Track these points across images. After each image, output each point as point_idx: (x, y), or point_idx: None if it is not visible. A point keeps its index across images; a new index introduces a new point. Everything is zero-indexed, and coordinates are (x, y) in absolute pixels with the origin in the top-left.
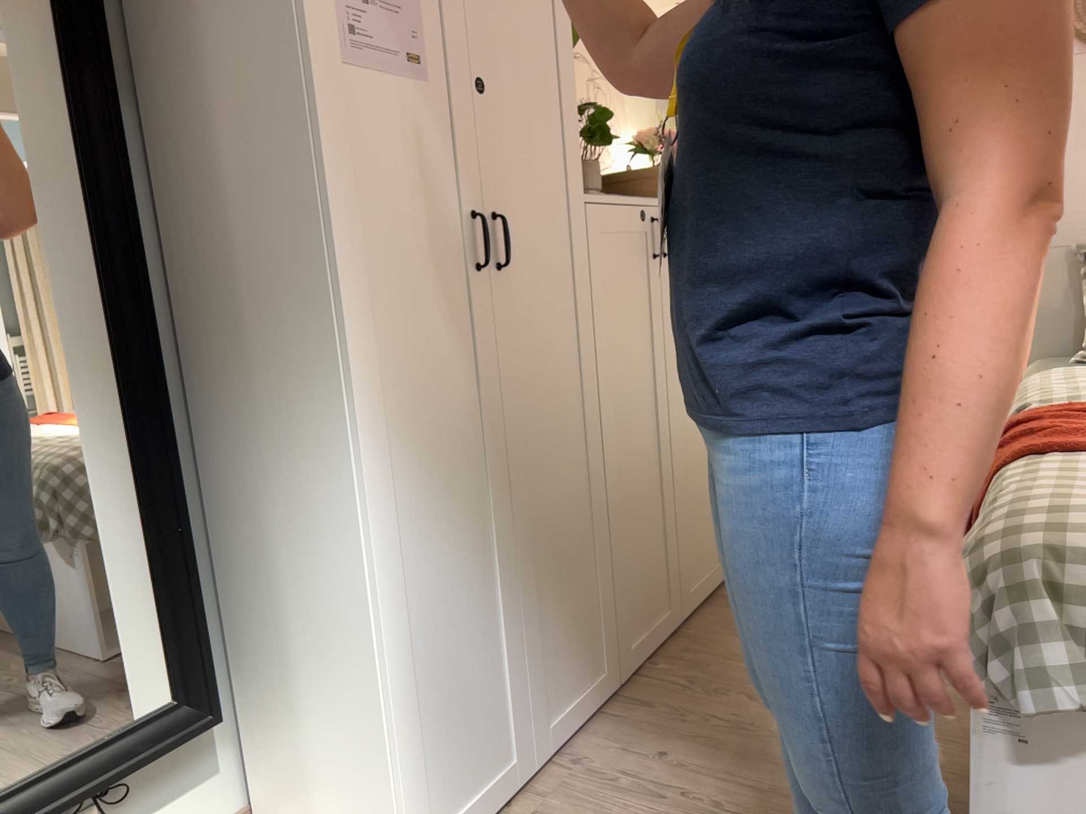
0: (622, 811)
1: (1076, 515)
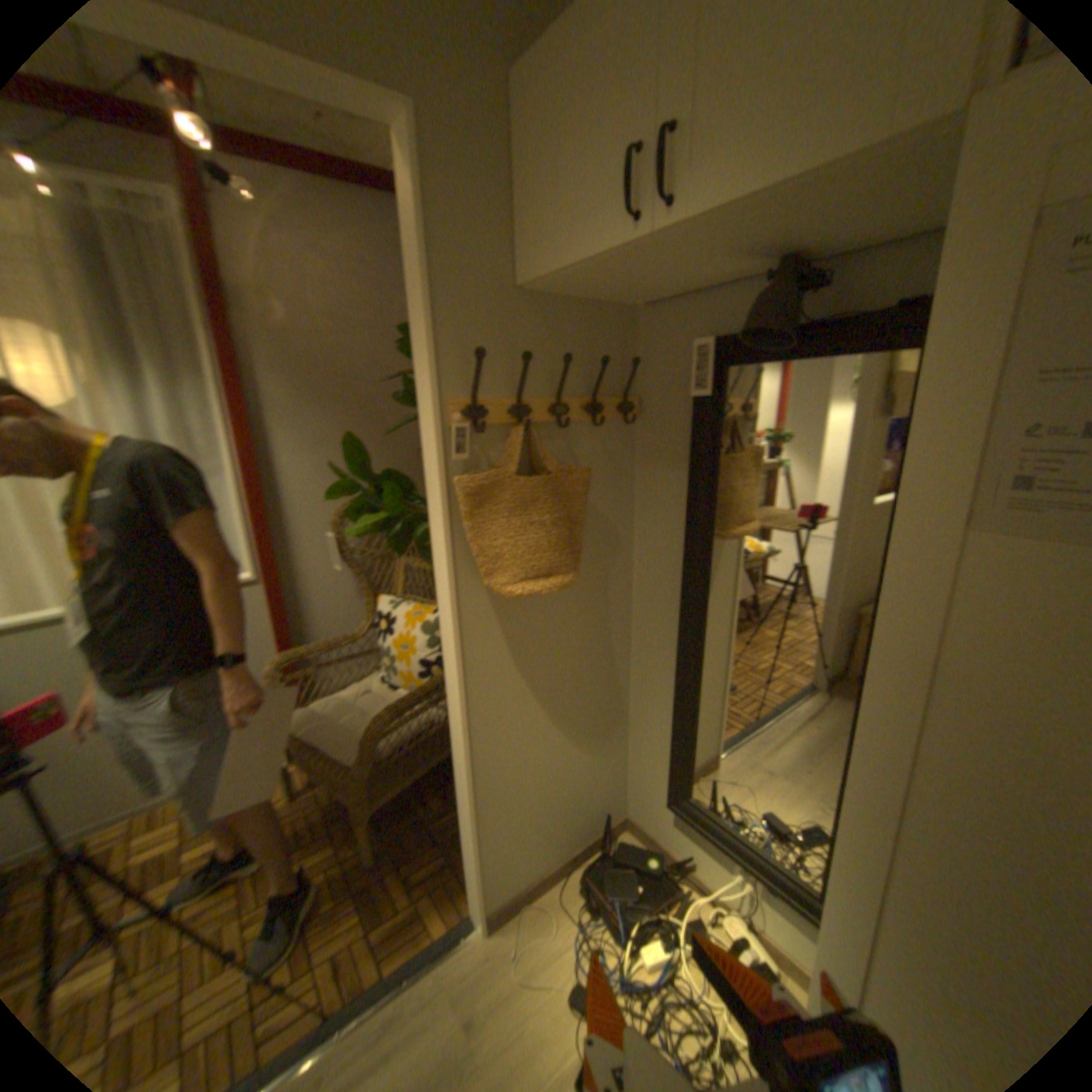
0: None
1: None
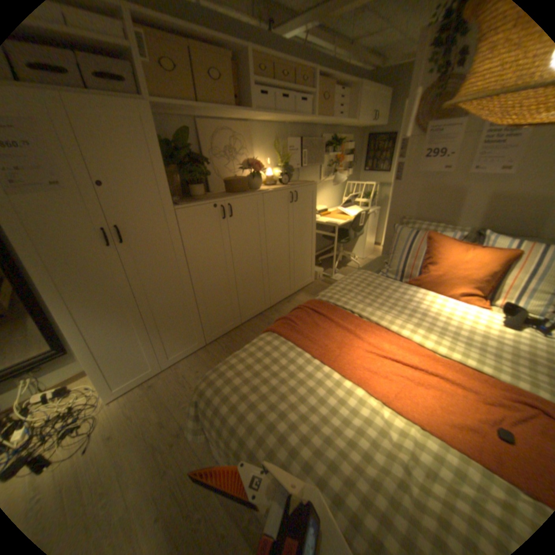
0: (175, 386)
1: (225, 375)
